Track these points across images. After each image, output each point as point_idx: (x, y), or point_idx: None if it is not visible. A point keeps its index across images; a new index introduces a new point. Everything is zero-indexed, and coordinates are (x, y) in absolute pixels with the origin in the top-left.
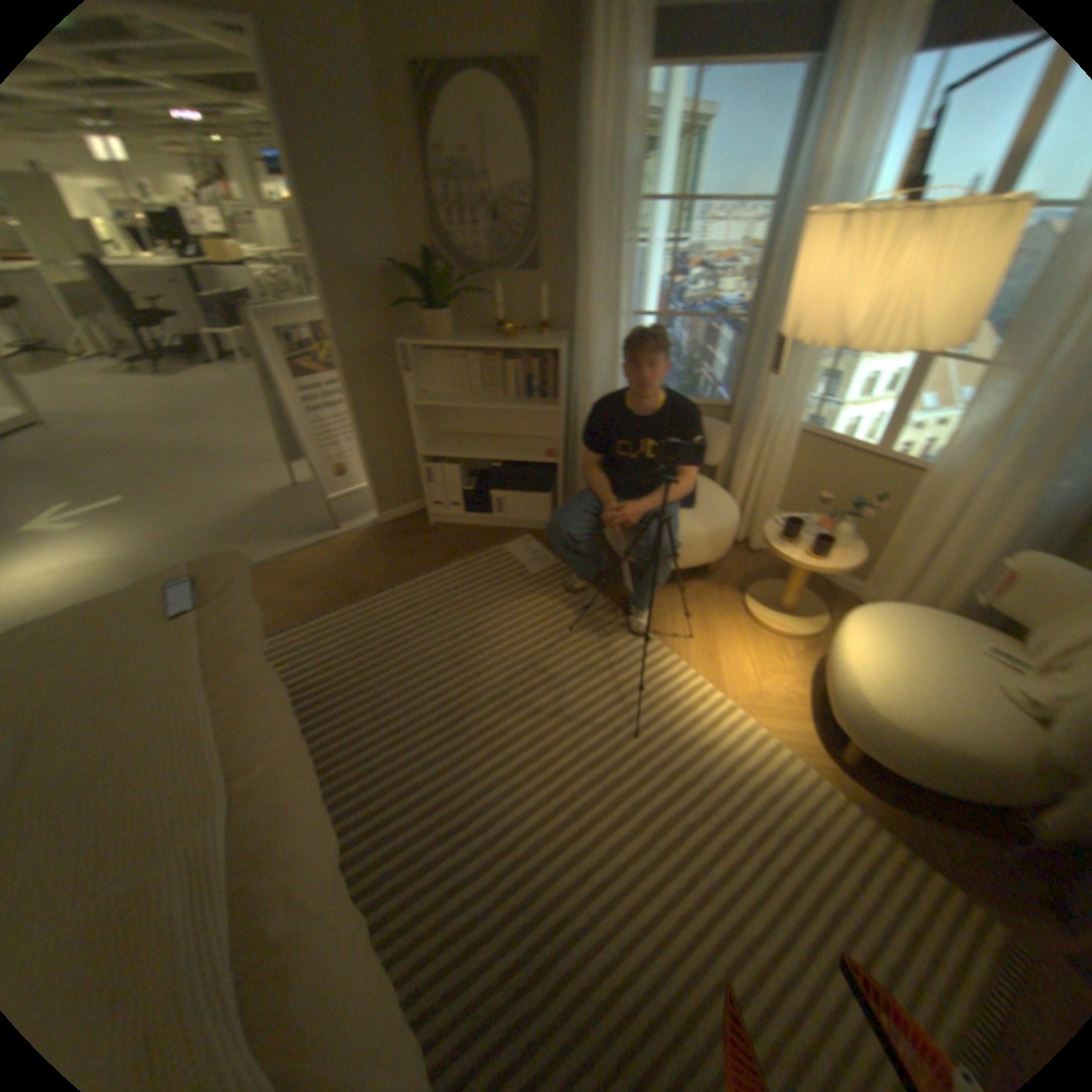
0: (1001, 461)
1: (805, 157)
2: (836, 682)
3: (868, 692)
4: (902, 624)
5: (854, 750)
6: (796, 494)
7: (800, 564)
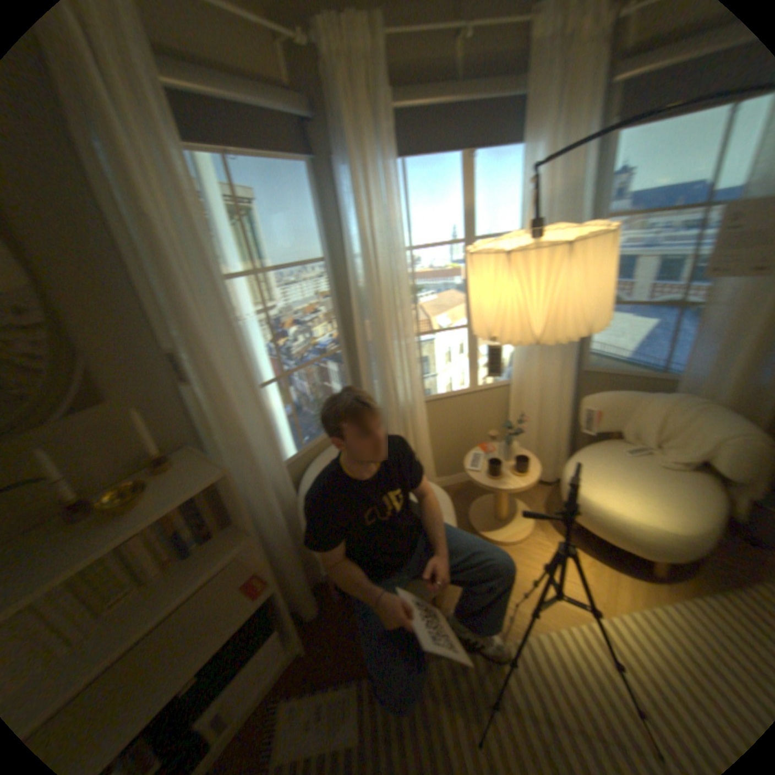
0: (547, 362)
1: (333, 227)
2: (636, 538)
3: (670, 528)
4: (600, 473)
5: (646, 564)
6: (434, 443)
7: (529, 485)
